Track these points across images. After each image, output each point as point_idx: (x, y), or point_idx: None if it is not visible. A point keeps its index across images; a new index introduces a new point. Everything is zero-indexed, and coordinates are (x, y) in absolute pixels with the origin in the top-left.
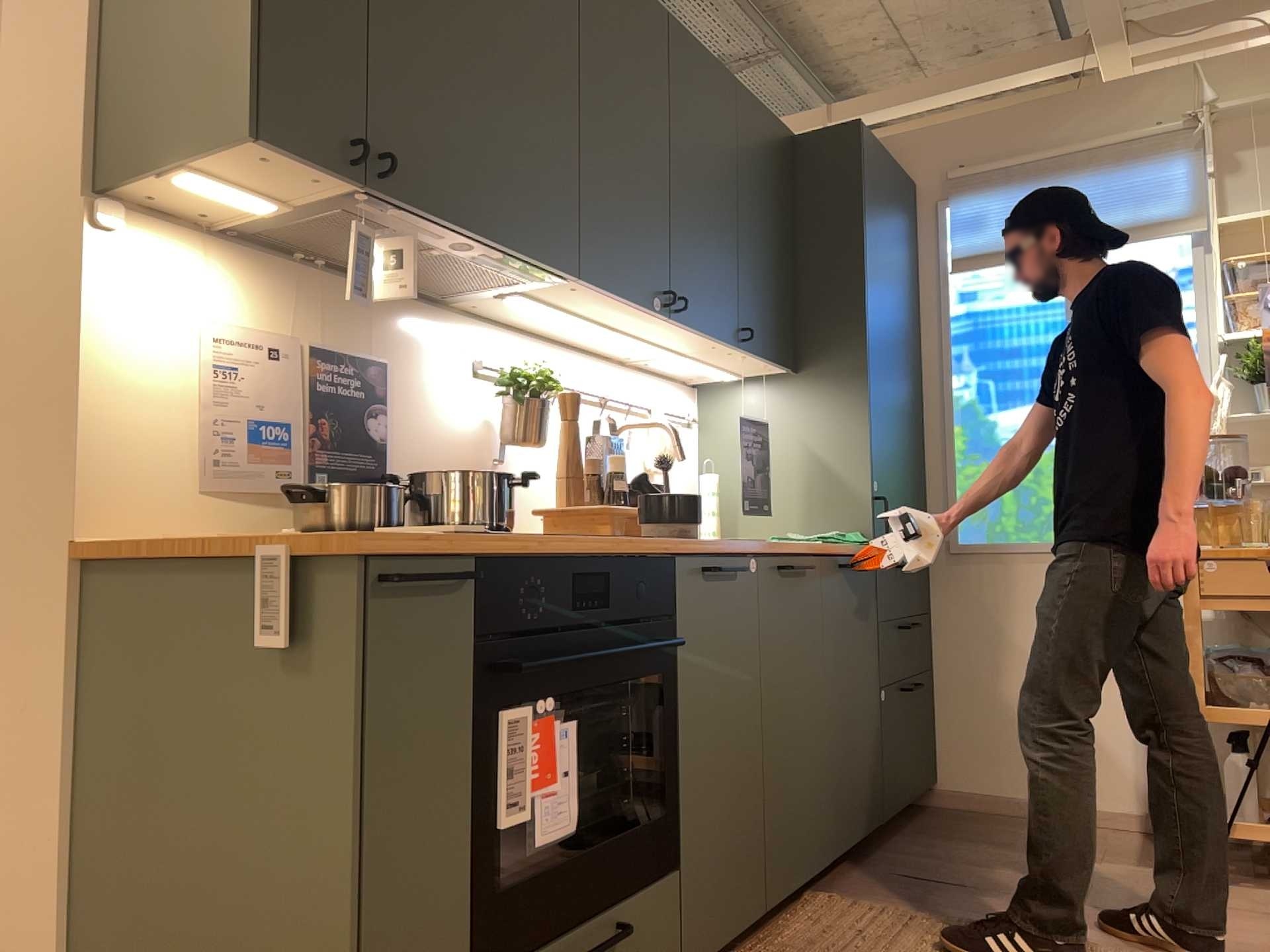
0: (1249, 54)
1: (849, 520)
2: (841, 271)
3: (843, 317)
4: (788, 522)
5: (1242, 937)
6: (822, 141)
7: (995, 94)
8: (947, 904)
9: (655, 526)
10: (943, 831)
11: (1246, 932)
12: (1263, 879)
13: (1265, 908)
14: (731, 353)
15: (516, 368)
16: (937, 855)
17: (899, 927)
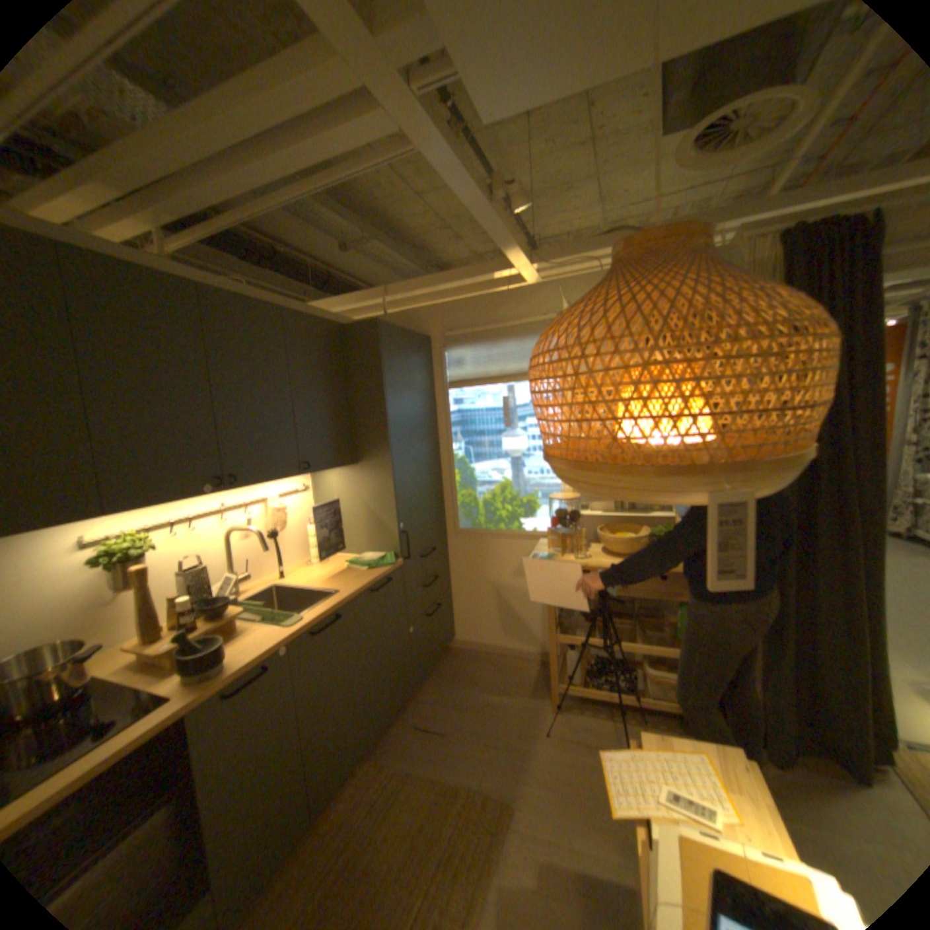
0: (591, 275)
1: (387, 545)
2: (374, 409)
3: (377, 435)
4: (359, 544)
5: (558, 772)
6: (358, 329)
7: (470, 284)
8: (428, 759)
9: (180, 680)
10: (450, 676)
11: (562, 765)
12: (581, 704)
13: (576, 737)
14: (301, 474)
15: (111, 543)
16: (439, 703)
17: (393, 797)
